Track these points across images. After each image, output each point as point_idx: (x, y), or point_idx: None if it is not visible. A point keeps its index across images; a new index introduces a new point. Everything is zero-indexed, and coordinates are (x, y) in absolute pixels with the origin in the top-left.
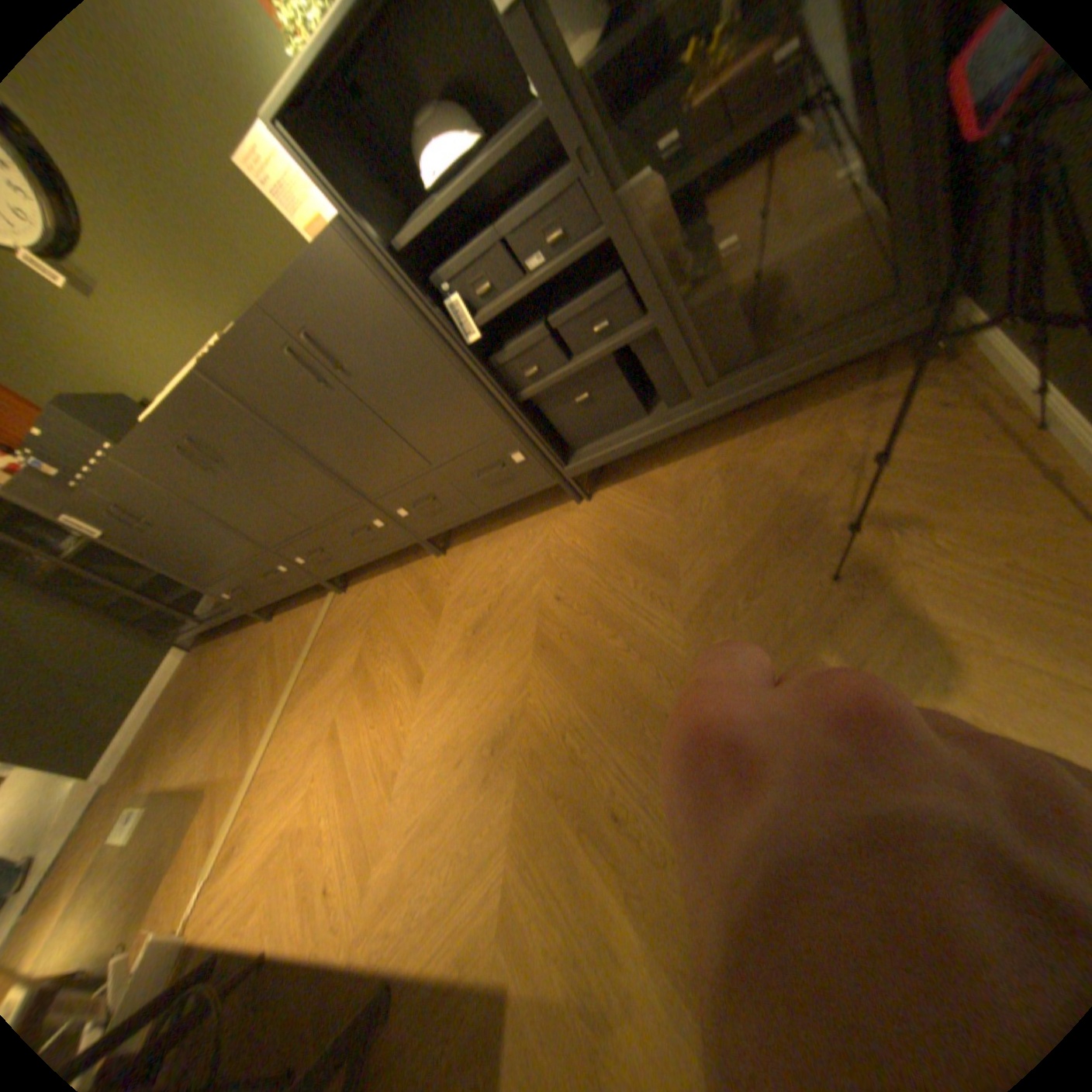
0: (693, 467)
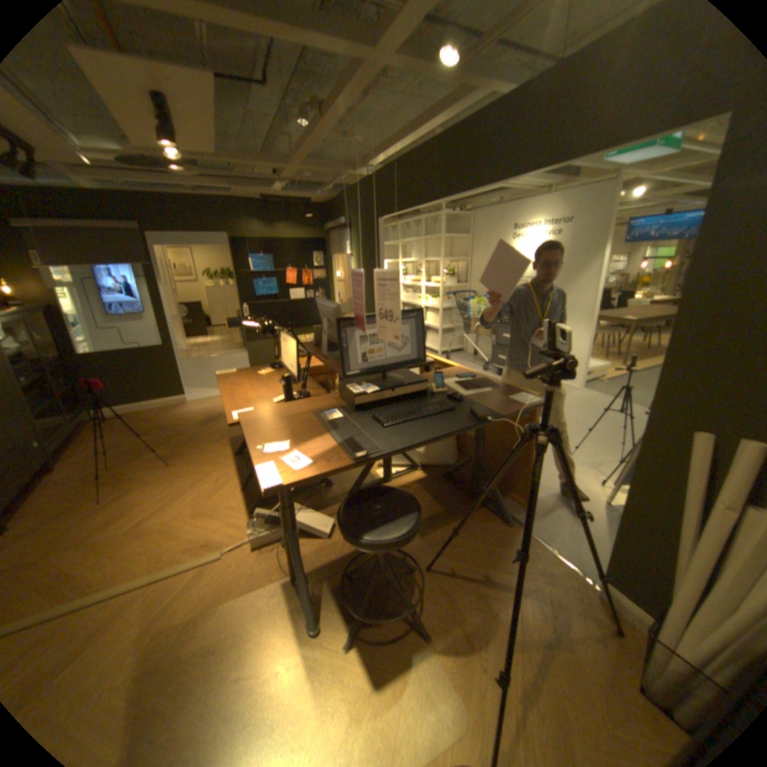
0: (74, 448)
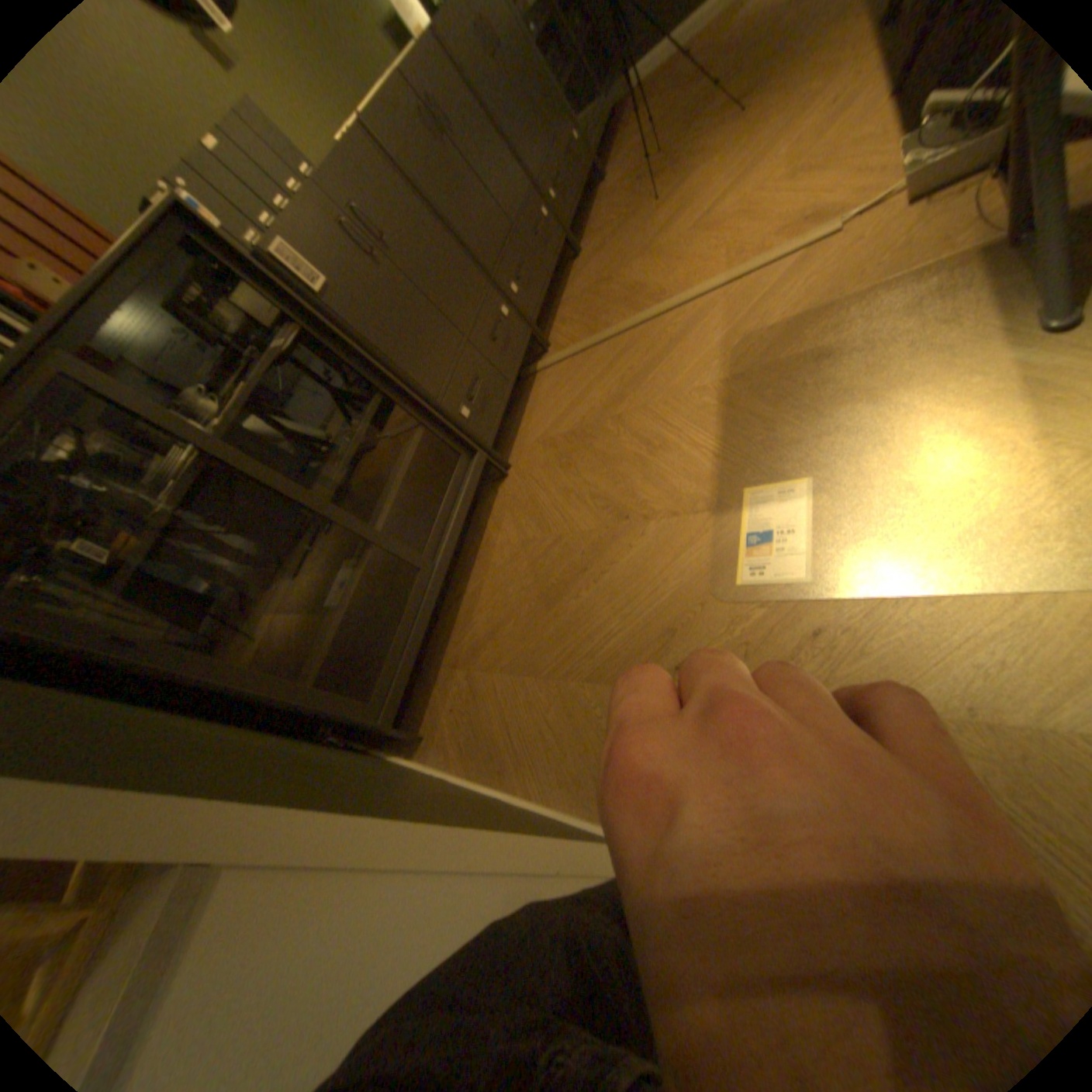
0: (621, 137)
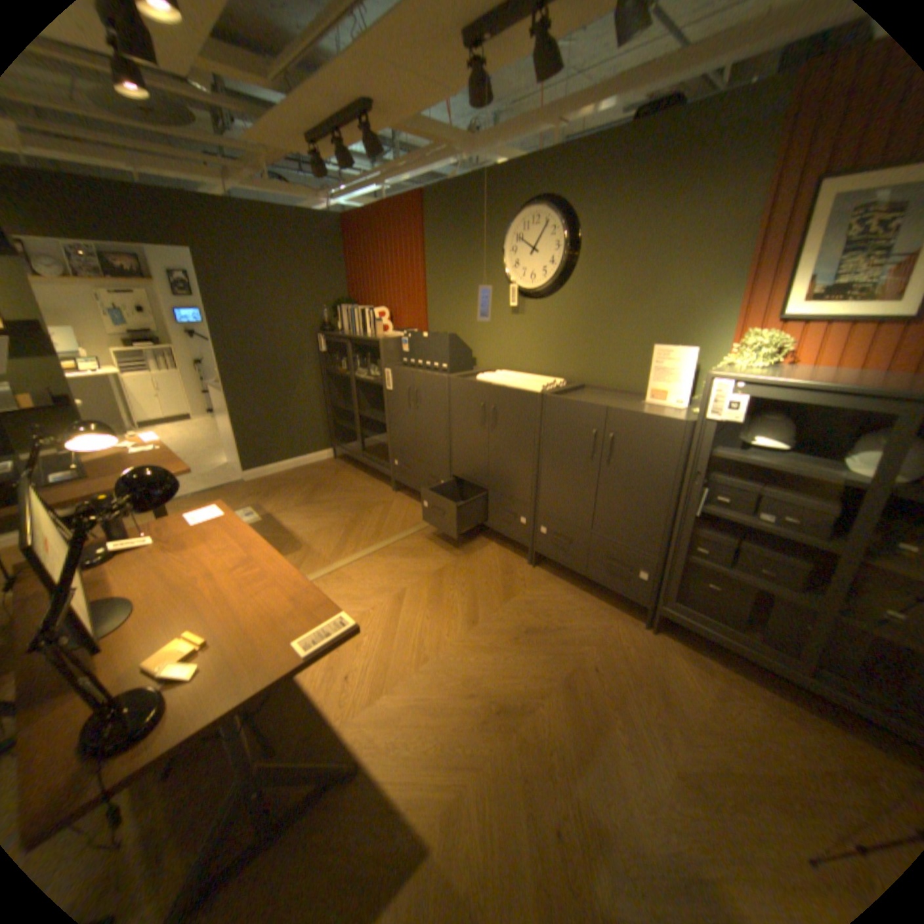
0: (742, 689)
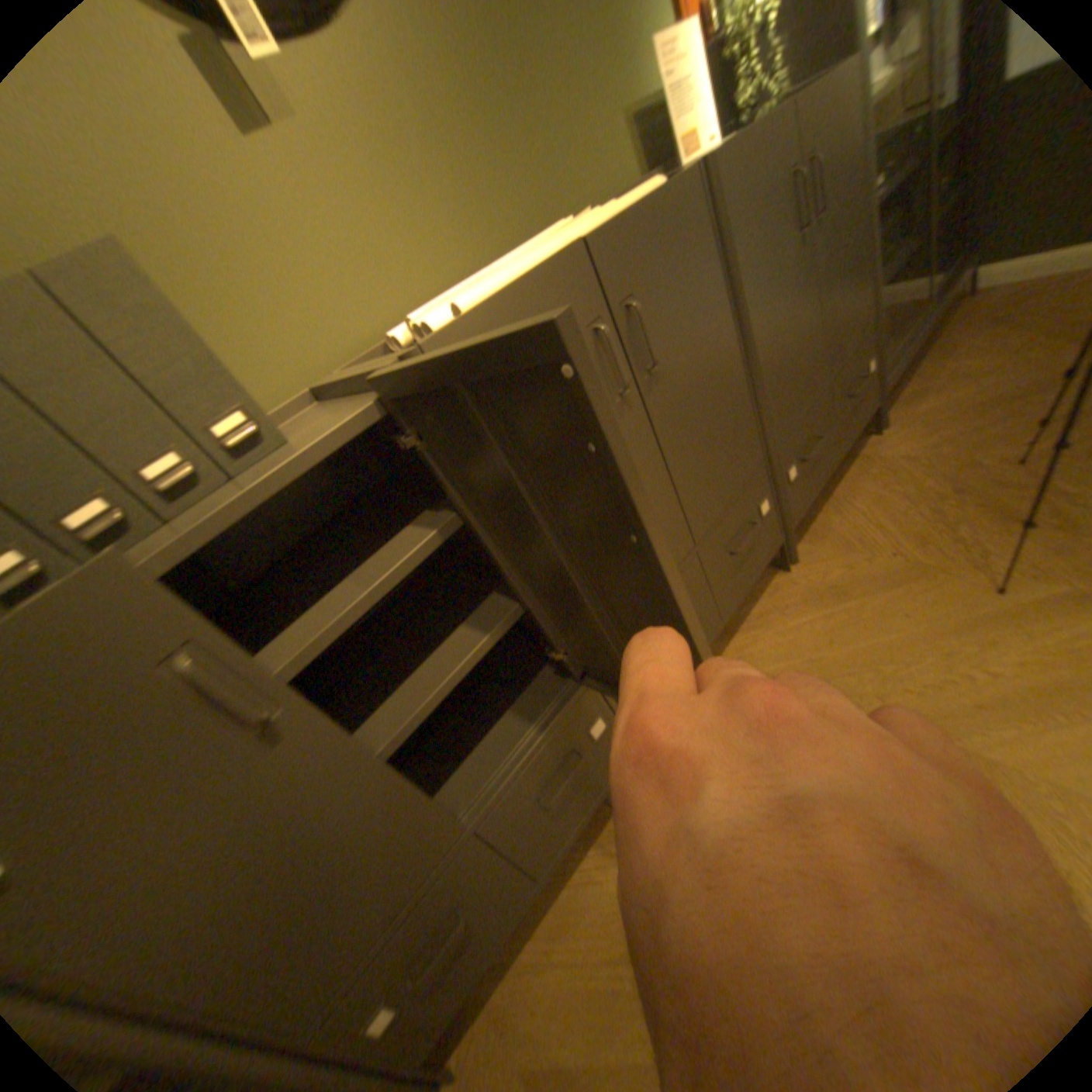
0: (932, 372)
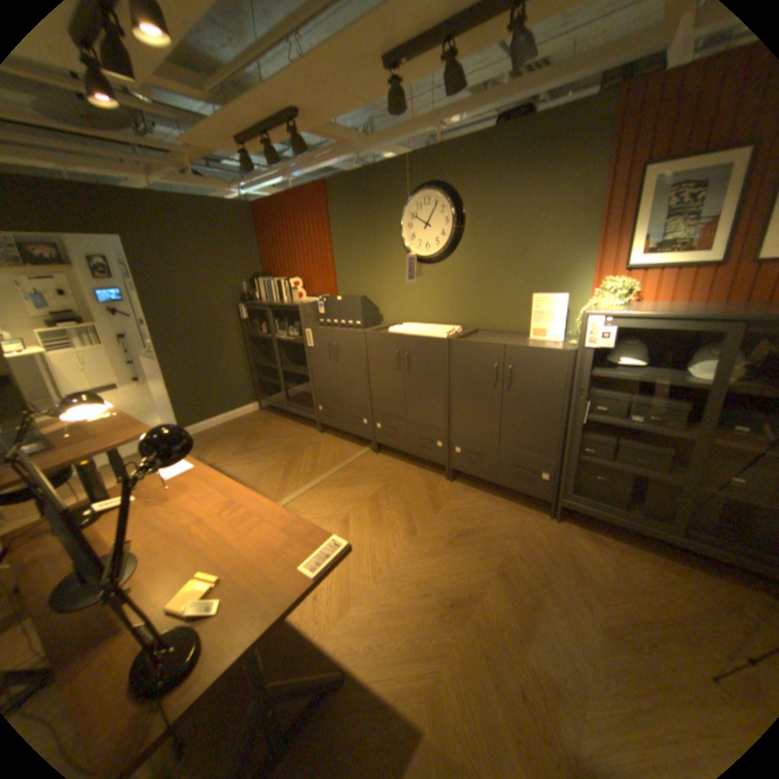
0: (632, 555)
